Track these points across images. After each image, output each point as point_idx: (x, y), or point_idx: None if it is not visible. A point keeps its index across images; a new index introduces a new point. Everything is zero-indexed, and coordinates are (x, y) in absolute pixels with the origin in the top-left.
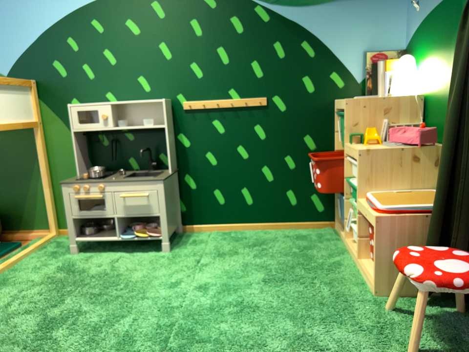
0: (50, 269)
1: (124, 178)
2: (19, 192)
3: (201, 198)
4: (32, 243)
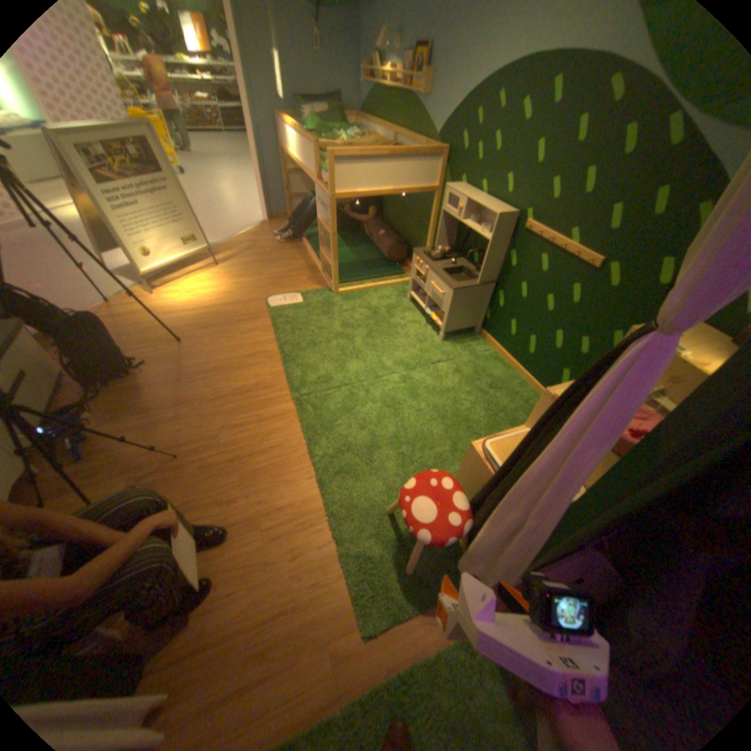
0: (385, 303)
1: (442, 271)
2: (419, 237)
3: (500, 319)
4: (407, 278)
